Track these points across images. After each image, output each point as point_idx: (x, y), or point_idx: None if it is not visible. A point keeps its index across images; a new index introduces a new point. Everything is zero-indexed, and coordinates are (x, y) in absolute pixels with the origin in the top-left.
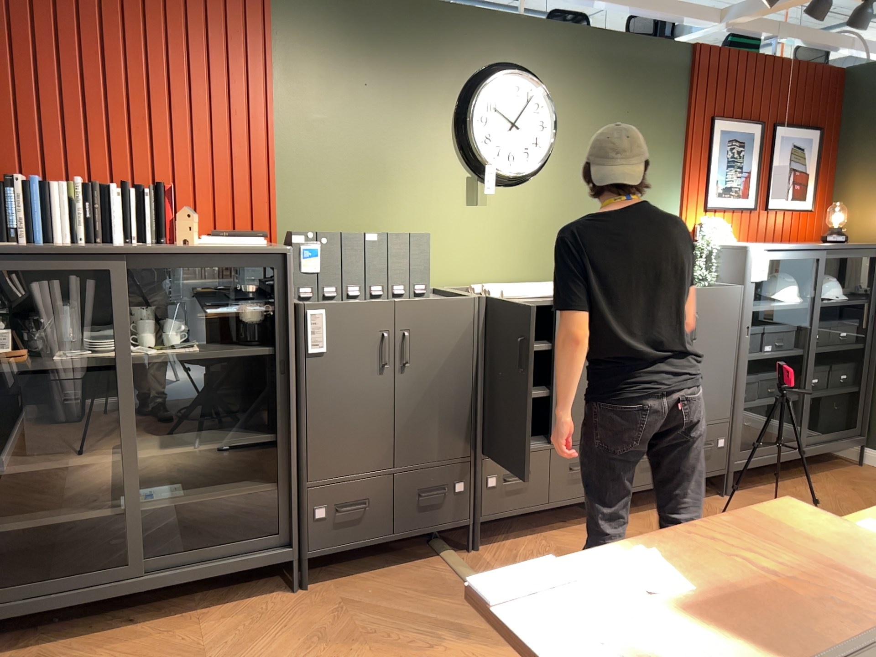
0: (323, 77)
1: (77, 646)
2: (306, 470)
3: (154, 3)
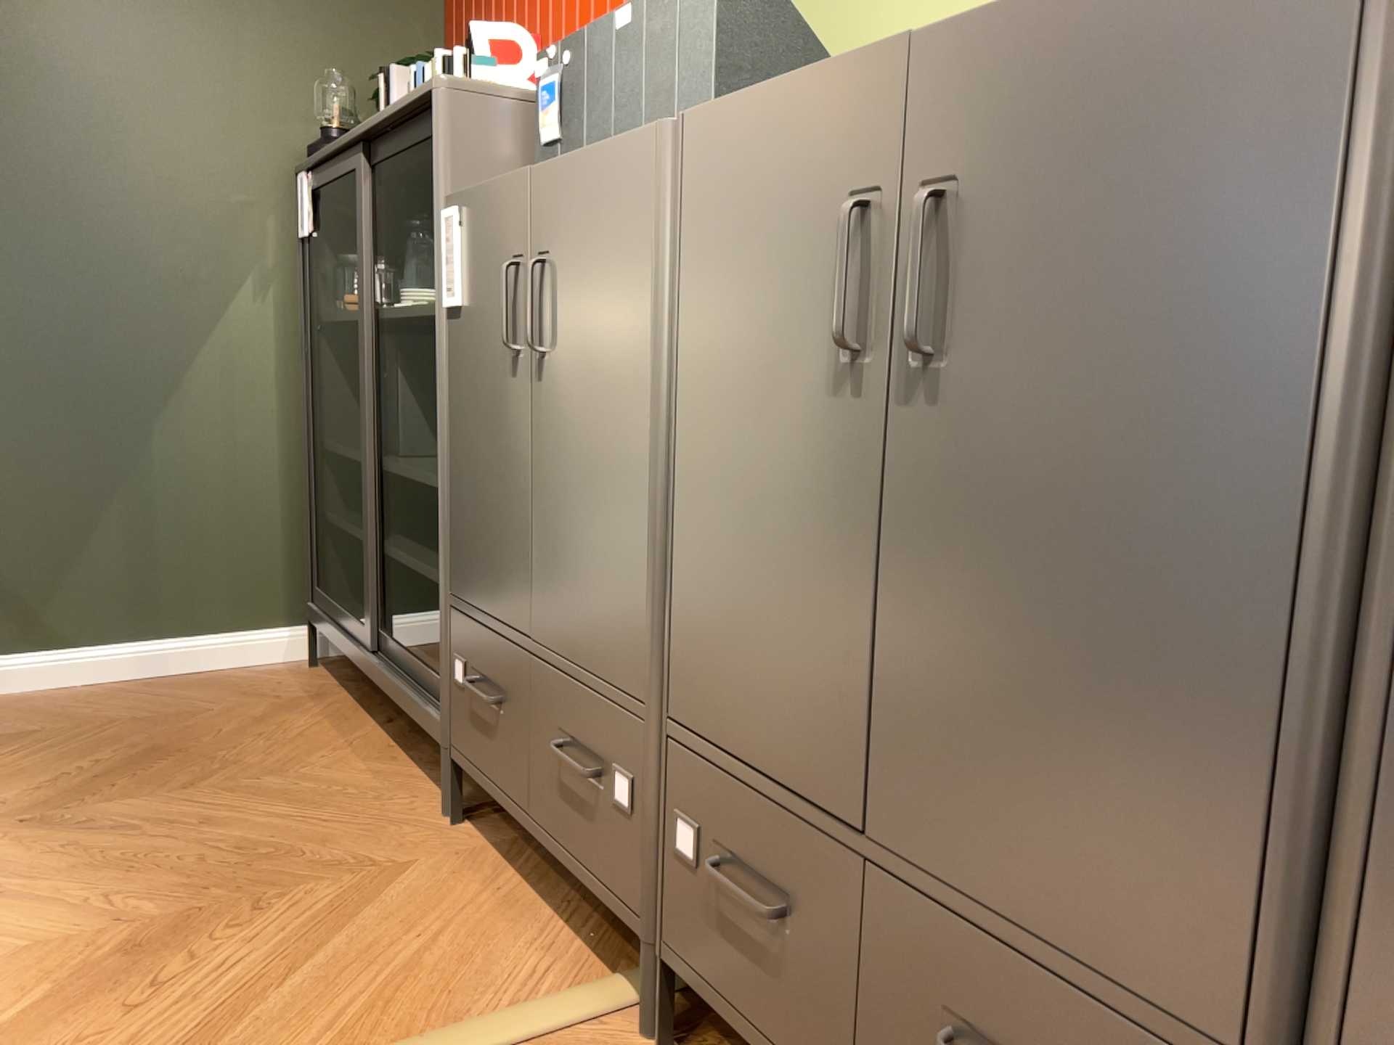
0: None
1: (330, 708)
2: (448, 565)
3: None
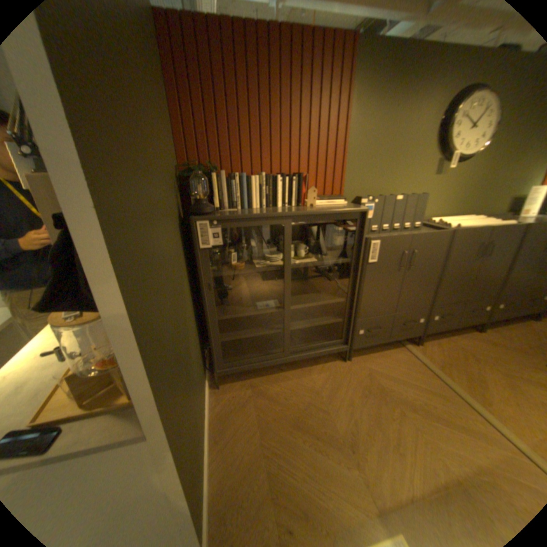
0: (376, 101)
1: (265, 383)
2: (359, 314)
3: (294, 60)
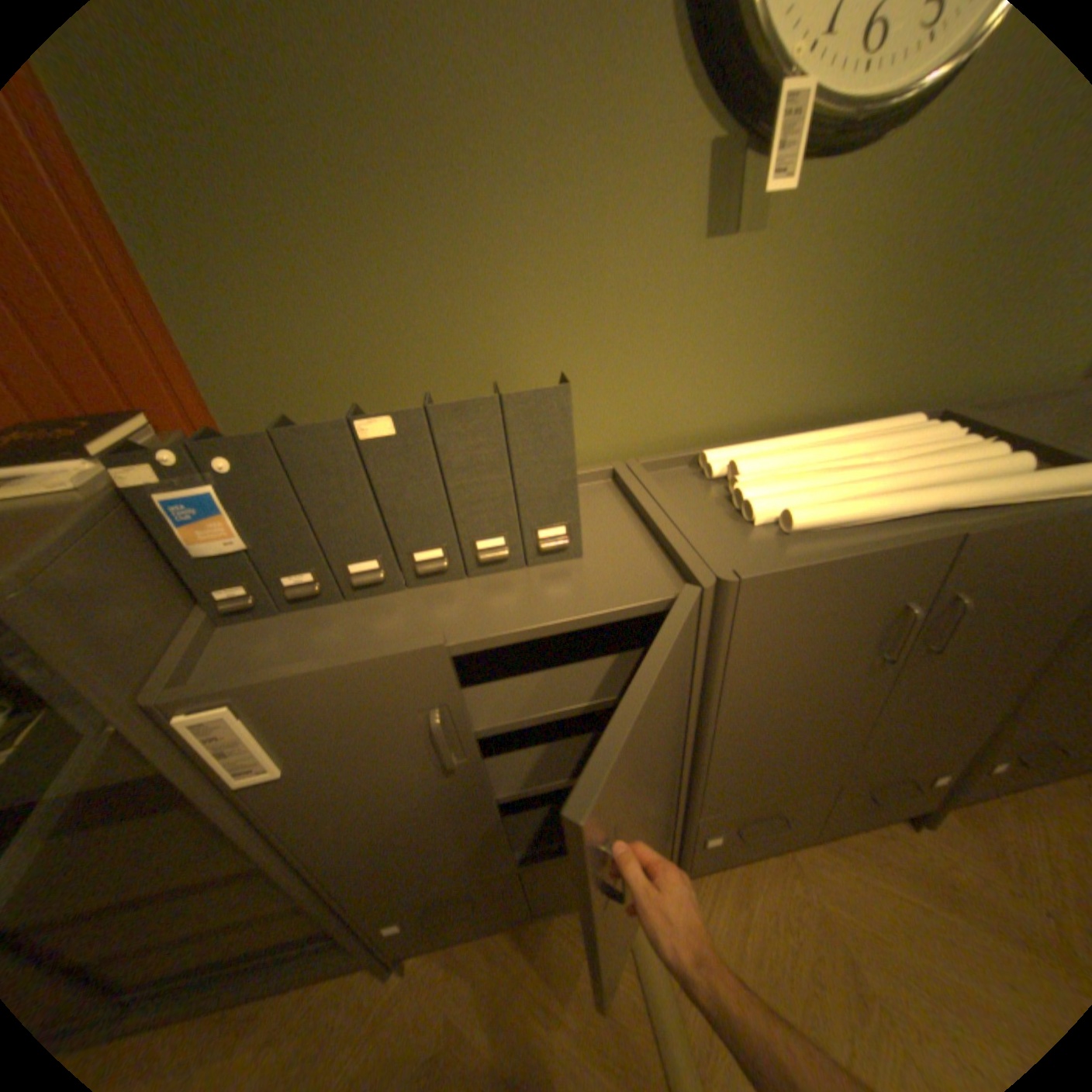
0: None
1: None
2: (339, 904)
3: None
